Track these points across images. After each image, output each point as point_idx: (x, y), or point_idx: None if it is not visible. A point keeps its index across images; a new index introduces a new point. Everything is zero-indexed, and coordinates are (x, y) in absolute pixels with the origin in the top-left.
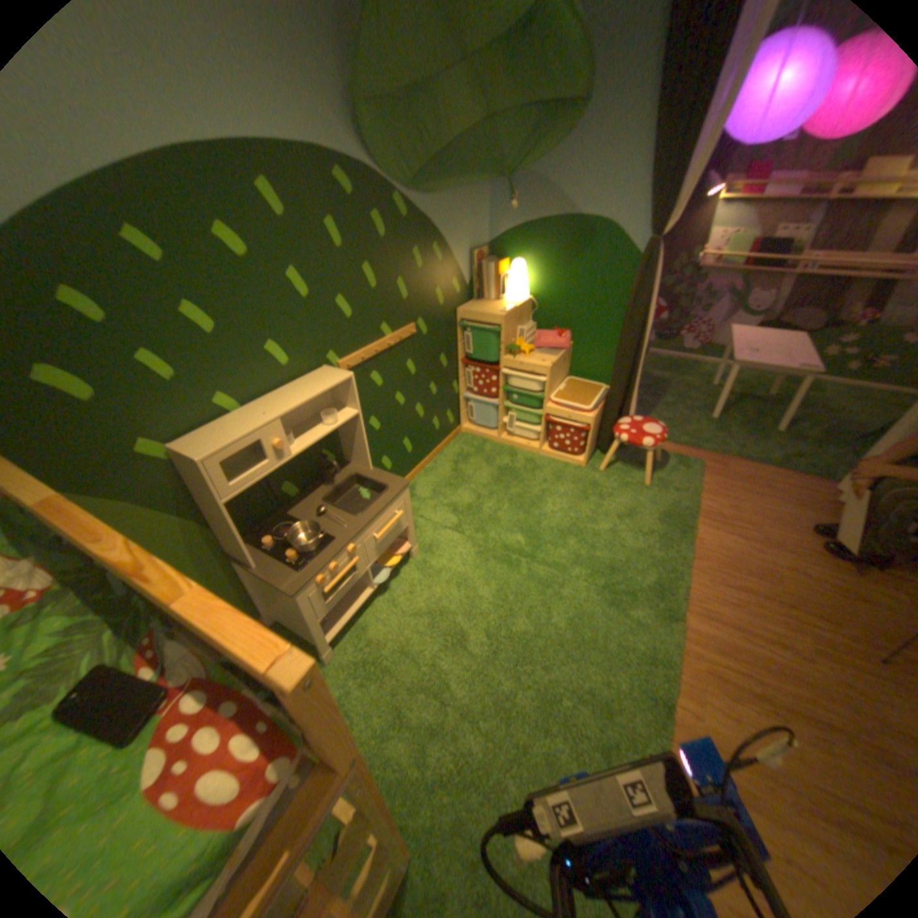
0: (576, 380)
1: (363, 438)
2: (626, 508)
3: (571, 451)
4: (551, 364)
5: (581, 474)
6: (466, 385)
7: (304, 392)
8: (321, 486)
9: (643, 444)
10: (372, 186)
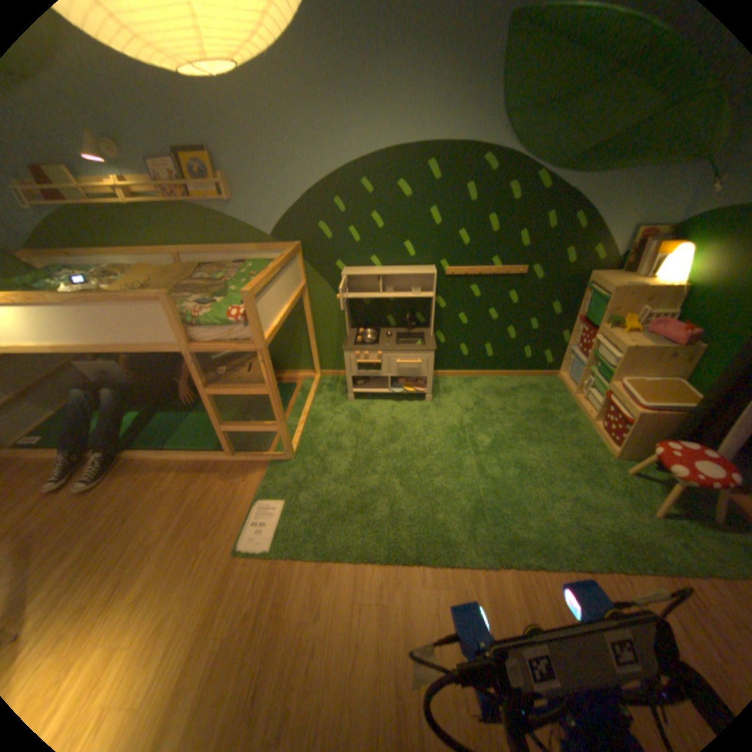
0: (688, 386)
1: (432, 315)
2: (598, 505)
3: (615, 439)
4: (637, 347)
5: (605, 462)
6: (574, 339)
7: (406, 271)
8: (404, 329)
9: (671, 470)
10: (518, 165)
